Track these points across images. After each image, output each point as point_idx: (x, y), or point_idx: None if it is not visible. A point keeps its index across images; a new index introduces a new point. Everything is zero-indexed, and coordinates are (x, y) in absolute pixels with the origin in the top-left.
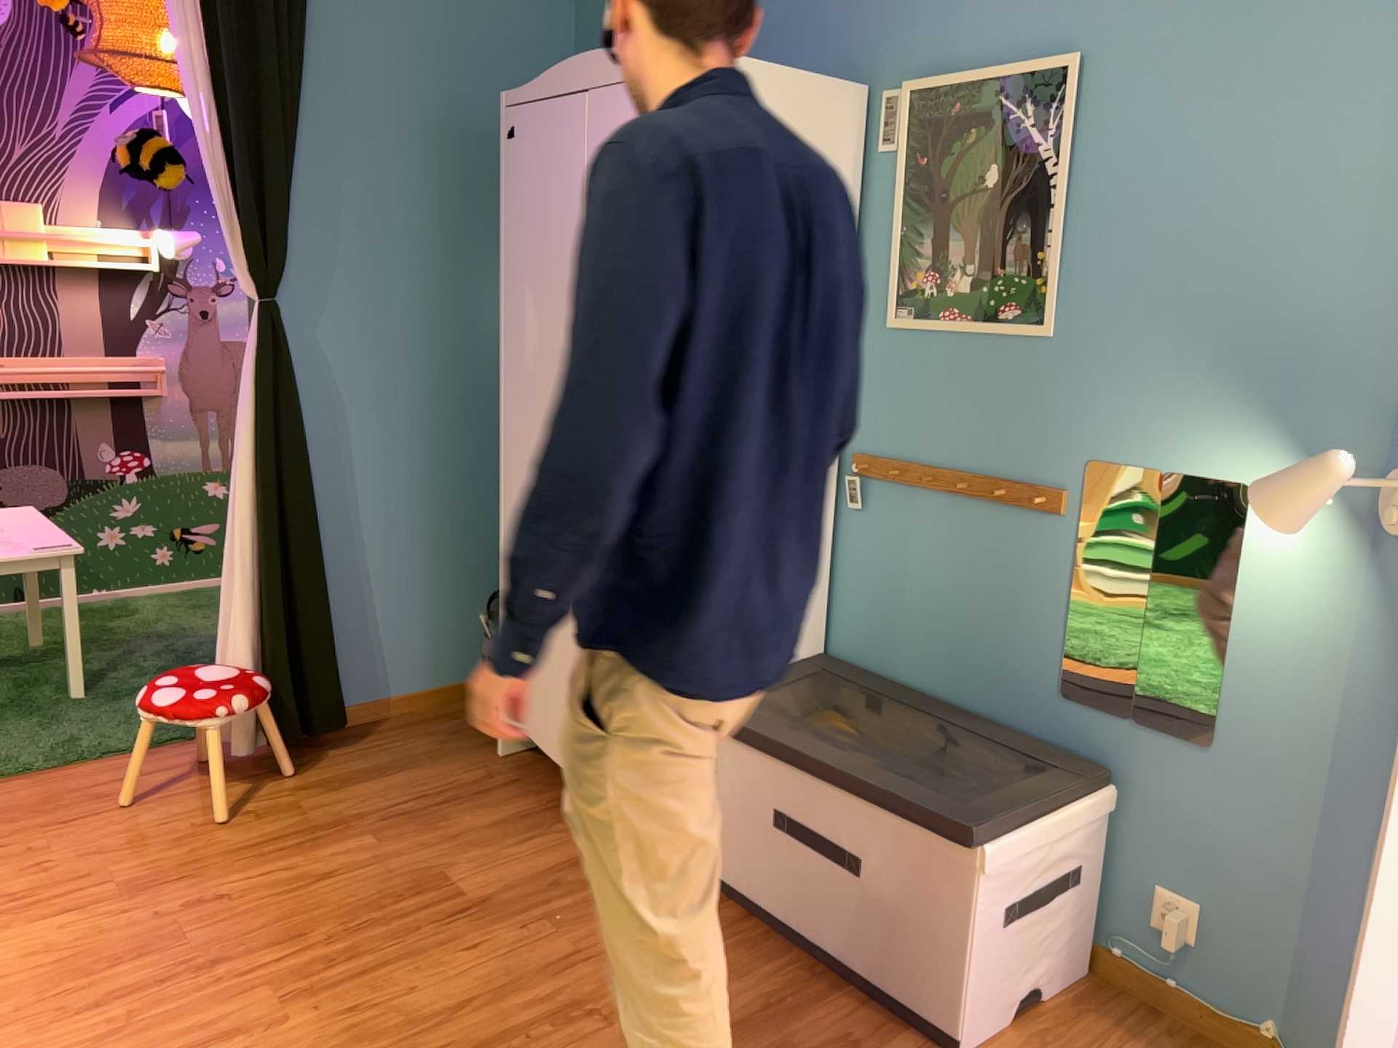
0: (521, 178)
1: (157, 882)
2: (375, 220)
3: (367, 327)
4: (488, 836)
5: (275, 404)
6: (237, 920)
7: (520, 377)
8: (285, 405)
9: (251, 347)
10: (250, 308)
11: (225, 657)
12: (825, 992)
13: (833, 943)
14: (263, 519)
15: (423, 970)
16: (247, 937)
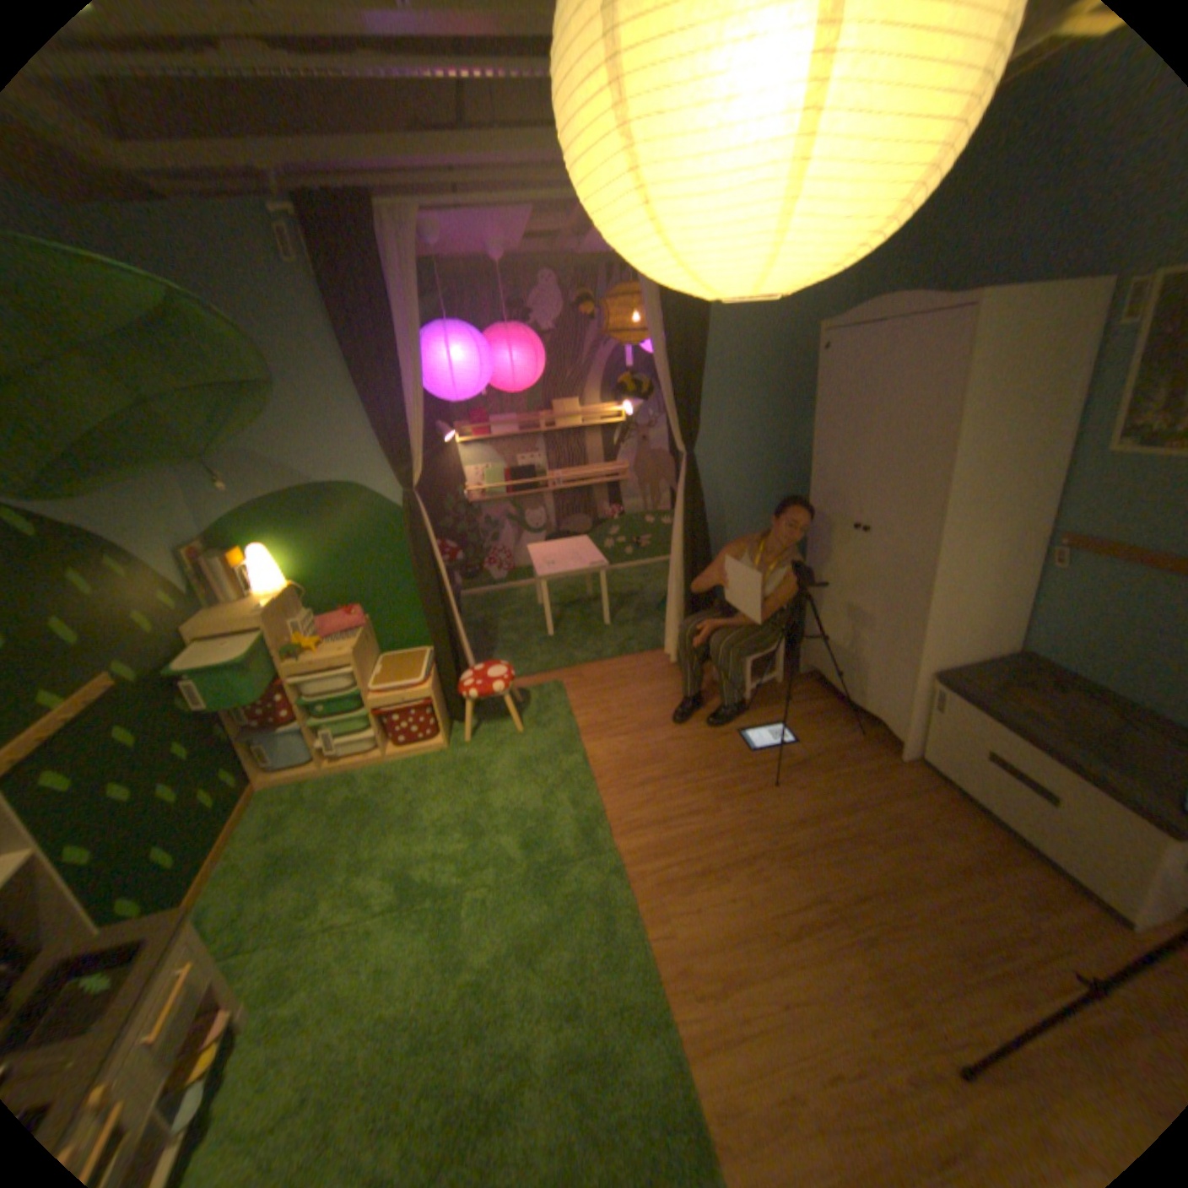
0: (830, 375)
1: (652, 726)
2: (738, 401)
3: (733, 458)
4: (799, 723)
5: (692, 506)
6: (688, 752)
7: (823, 487)
8: (697, 506)
9: (681, 478)
10: (678, 457)
11: (669, 621)
12: (1019, 862)
13: (1027, 836)
14: (687, 561)
15: (778, 797)
16: (694, 762)
